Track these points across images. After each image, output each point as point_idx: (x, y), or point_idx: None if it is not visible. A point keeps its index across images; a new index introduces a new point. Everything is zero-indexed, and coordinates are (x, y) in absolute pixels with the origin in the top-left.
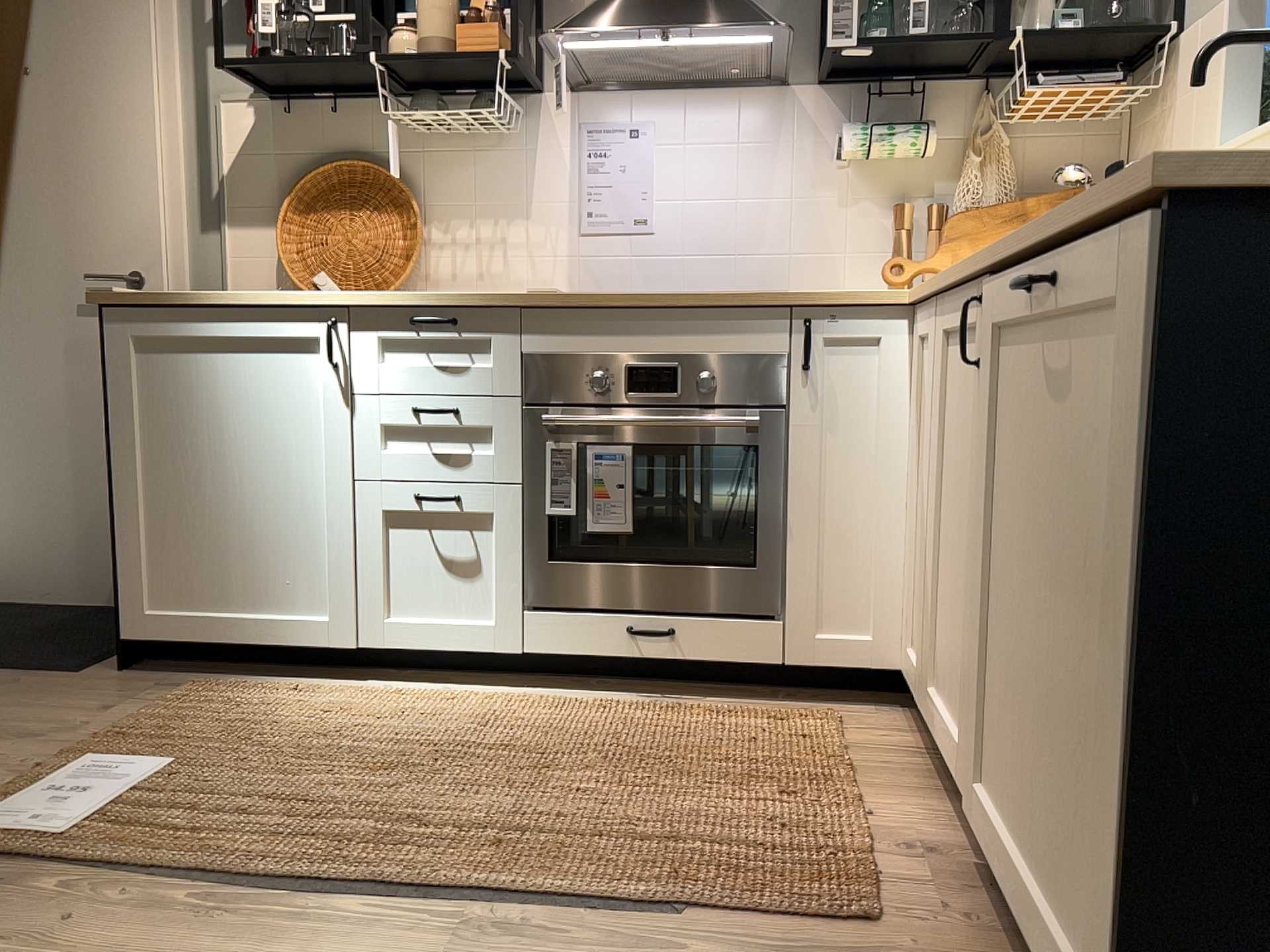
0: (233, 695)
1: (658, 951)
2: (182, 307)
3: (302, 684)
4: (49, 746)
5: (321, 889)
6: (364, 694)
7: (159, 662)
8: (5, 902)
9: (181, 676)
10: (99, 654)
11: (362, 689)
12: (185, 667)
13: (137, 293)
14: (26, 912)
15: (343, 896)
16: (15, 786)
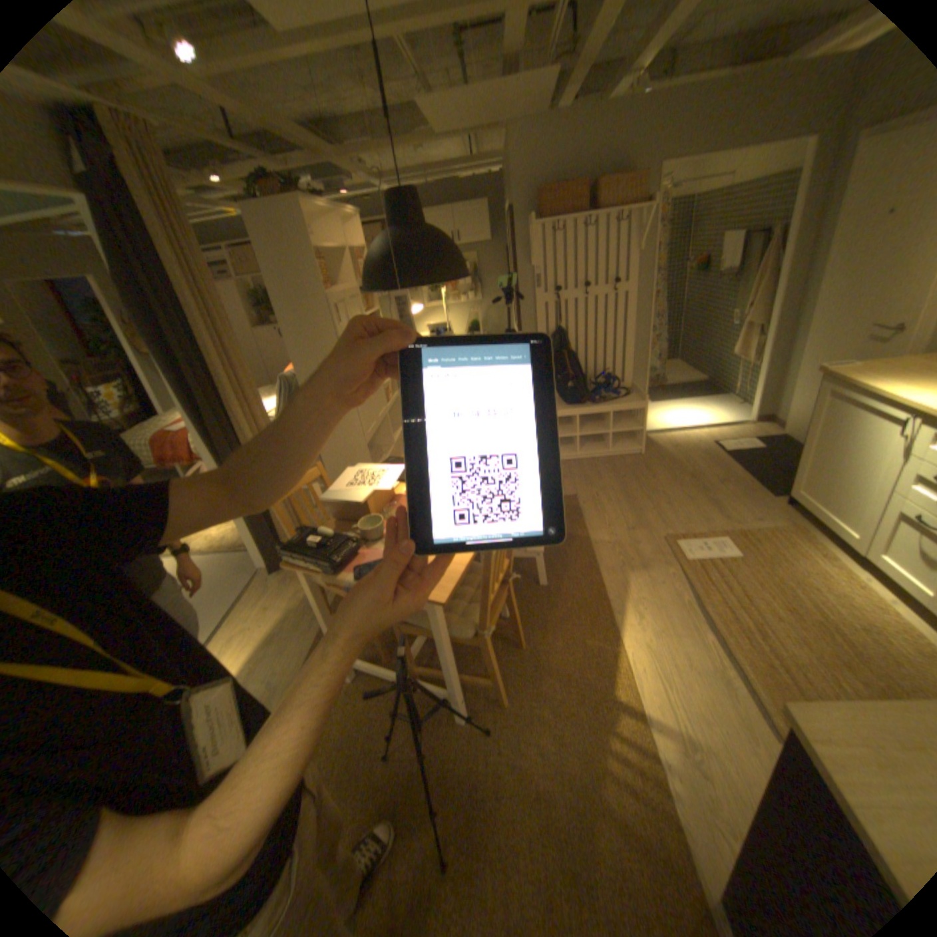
0: (800, 541)
1: (754, 734)
2: (849, 385)
3: (836, 553)
4: (727, 524)
5: (713, 625)
6: (847, 576)
7: (805, 508)
8: (663, 566)
9: (801, 519)
10: (791, 492)
11: (852, 574)
12: (810, 516)
13: (840, 370)
14: (662, 572)
15: (714, 632)
16: (702, 534)
